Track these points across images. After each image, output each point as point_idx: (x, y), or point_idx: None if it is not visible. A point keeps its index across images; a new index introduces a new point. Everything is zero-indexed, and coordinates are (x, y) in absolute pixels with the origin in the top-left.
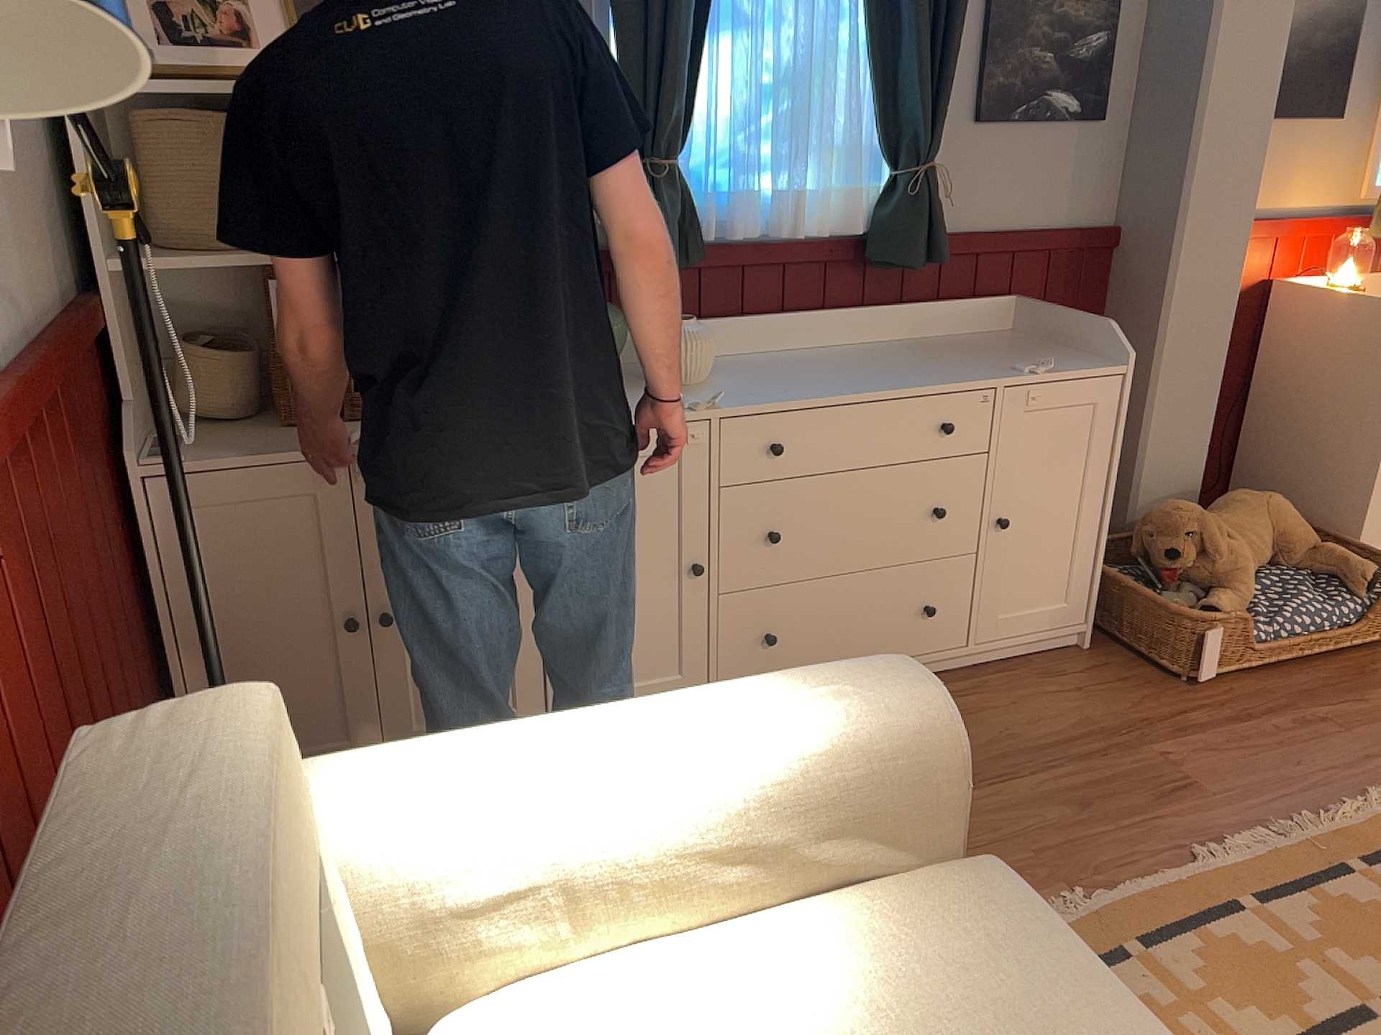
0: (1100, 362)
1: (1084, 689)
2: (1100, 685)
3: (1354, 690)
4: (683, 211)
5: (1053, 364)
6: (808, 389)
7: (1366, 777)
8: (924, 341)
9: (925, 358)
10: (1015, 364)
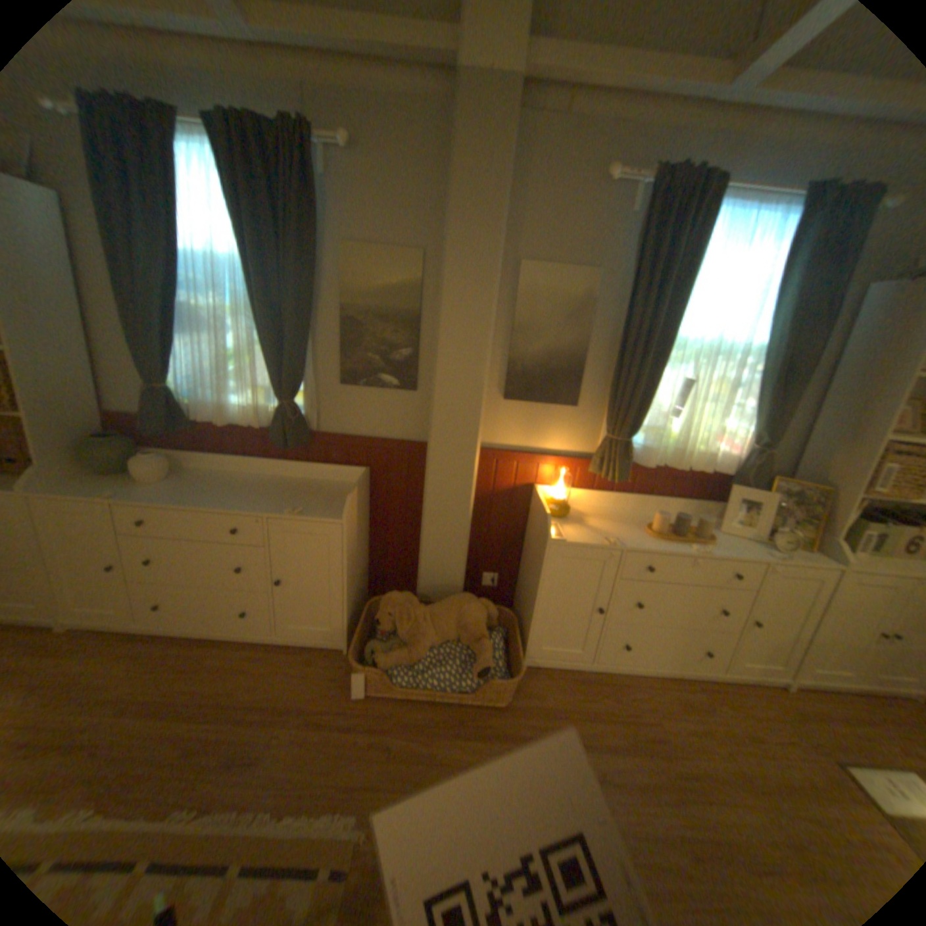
0: (337, 516)
1: (304, 681)
2: (315, 681)
3: (433, 738)
4: (161, 408)
5: (297, 513)
6: (171, 500)
7: (344, 805)
8: (306, 483)
9: (275, 493)
10: (296, 507)
